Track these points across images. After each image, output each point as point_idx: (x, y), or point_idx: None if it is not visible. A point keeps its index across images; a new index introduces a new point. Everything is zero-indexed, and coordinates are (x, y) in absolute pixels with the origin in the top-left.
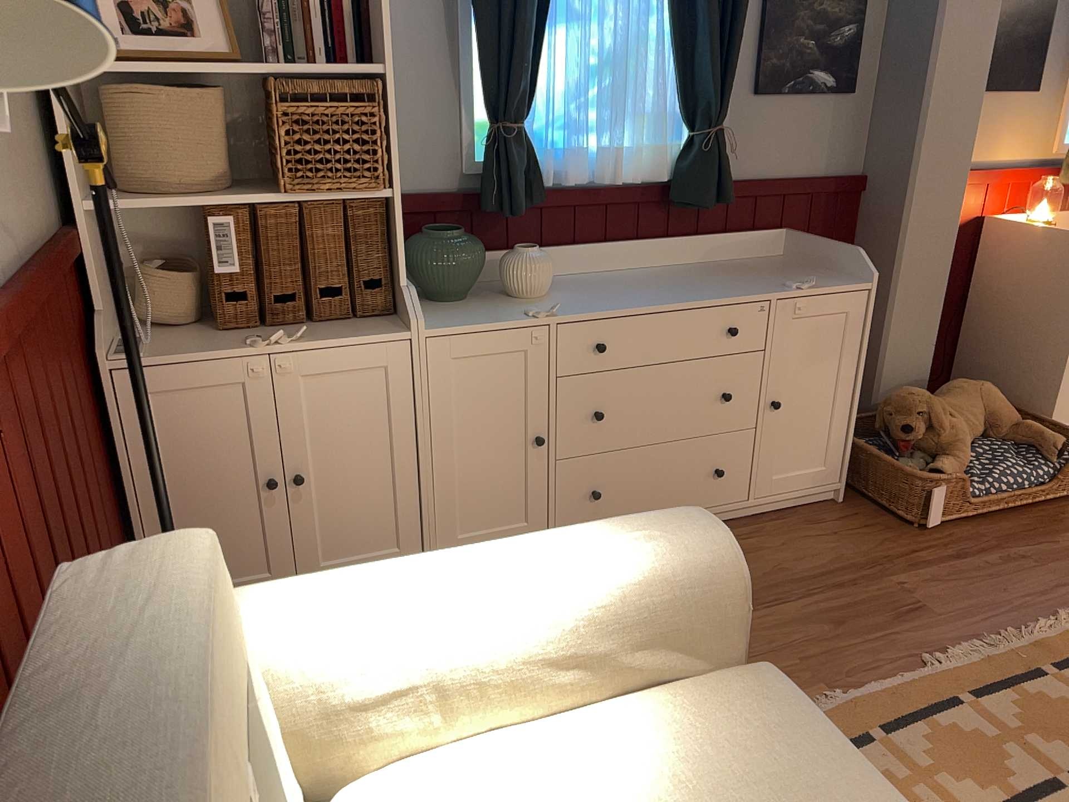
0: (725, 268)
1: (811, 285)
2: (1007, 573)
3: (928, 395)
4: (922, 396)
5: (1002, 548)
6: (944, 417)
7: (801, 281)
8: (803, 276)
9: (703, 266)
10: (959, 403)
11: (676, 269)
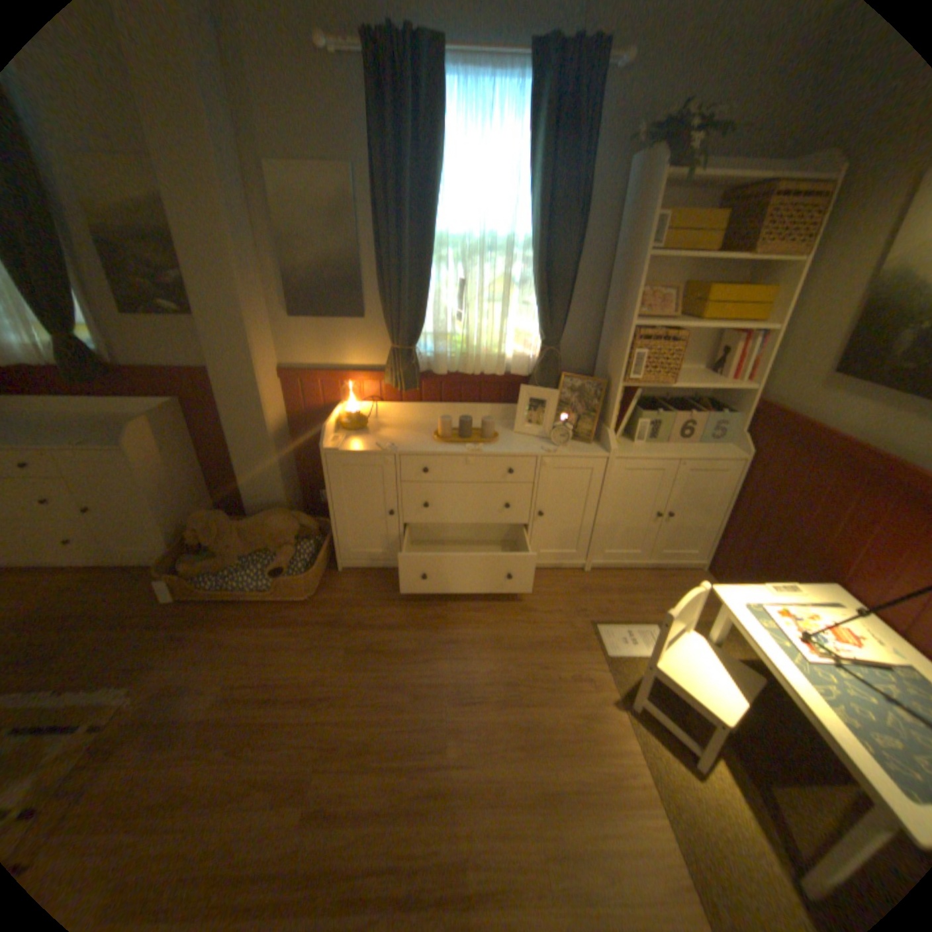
0: (109, 421)
1: (87, 444)
2: (146, 650)
3: (216, 519)
4: (203, 520)
5: (182, 630)
6: (225, 535)
7: (95, 440)
8: (113, 435)
9: (106, 418)
10: (246, 527)
11: (86, 418)
